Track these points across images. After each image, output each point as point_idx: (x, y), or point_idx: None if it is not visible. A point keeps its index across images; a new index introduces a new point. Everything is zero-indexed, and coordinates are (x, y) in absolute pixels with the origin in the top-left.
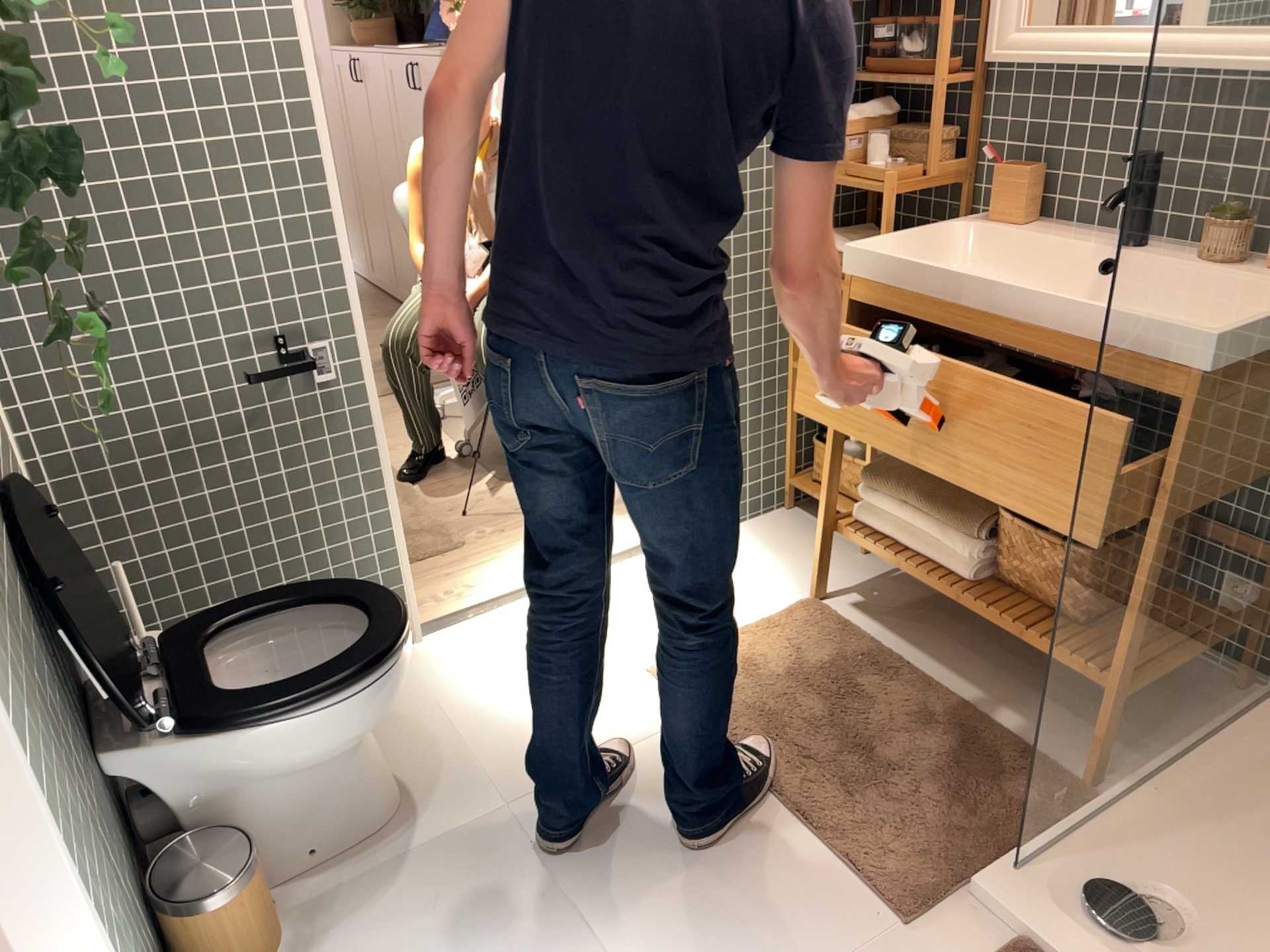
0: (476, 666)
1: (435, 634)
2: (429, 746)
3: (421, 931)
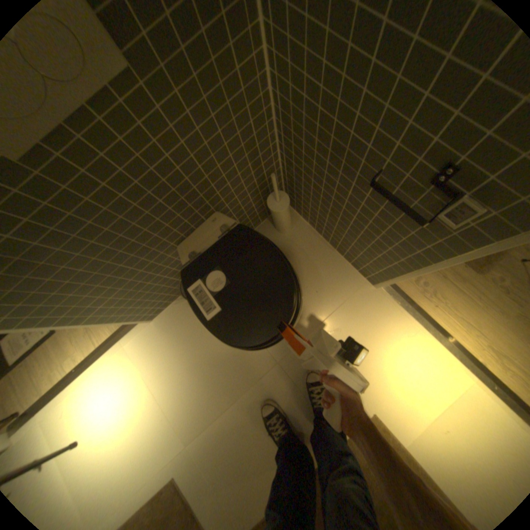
0: (362, 324)
1: (384, 293)
2: (305, 321)
3: (221, 350)
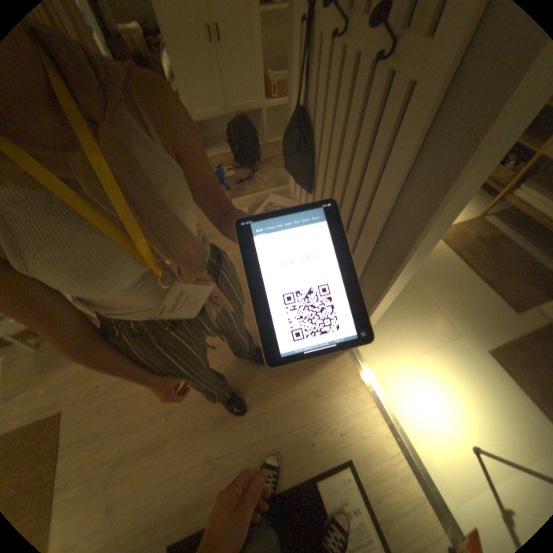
0: None
1: None
2: None
3: None
